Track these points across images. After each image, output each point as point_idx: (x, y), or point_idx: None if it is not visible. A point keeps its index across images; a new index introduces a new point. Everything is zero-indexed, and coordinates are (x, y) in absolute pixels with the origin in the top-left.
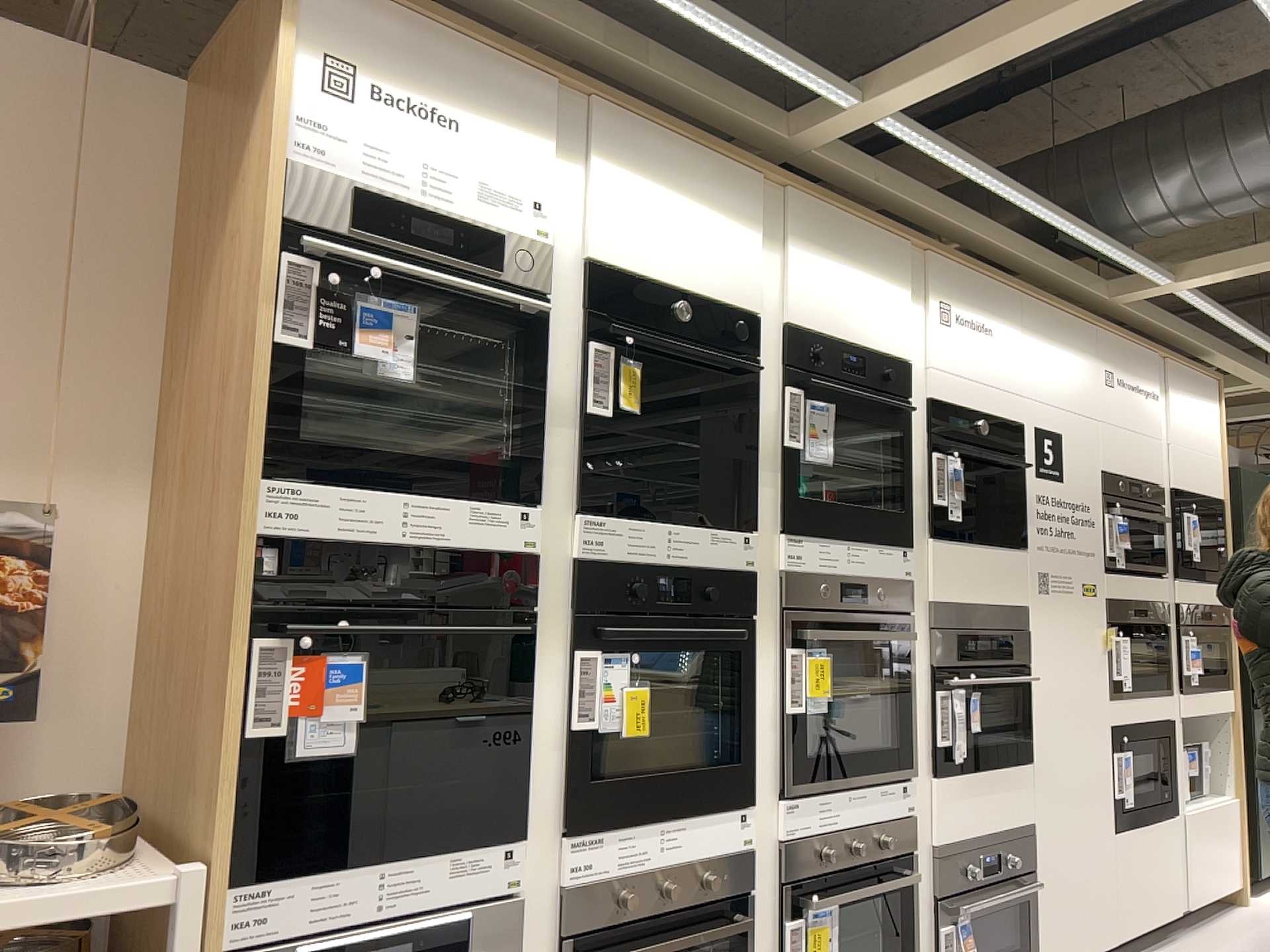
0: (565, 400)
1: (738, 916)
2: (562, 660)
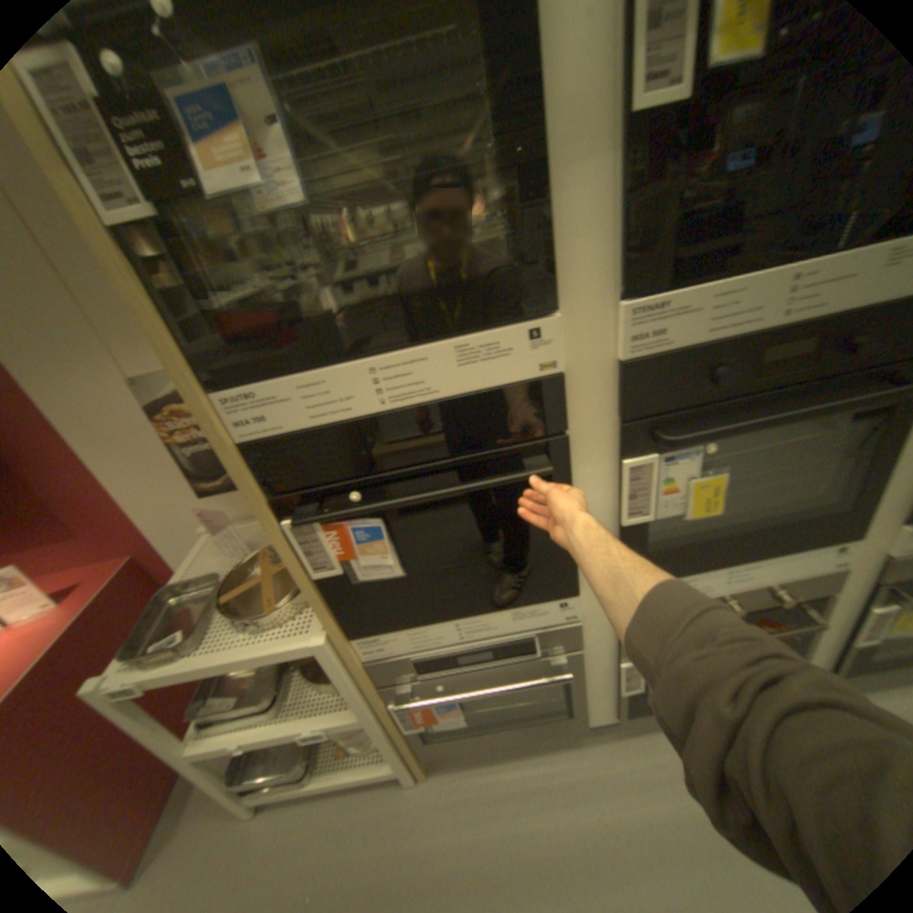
0: (584, 94)
1: (813, 618)
2: (605, 471)
